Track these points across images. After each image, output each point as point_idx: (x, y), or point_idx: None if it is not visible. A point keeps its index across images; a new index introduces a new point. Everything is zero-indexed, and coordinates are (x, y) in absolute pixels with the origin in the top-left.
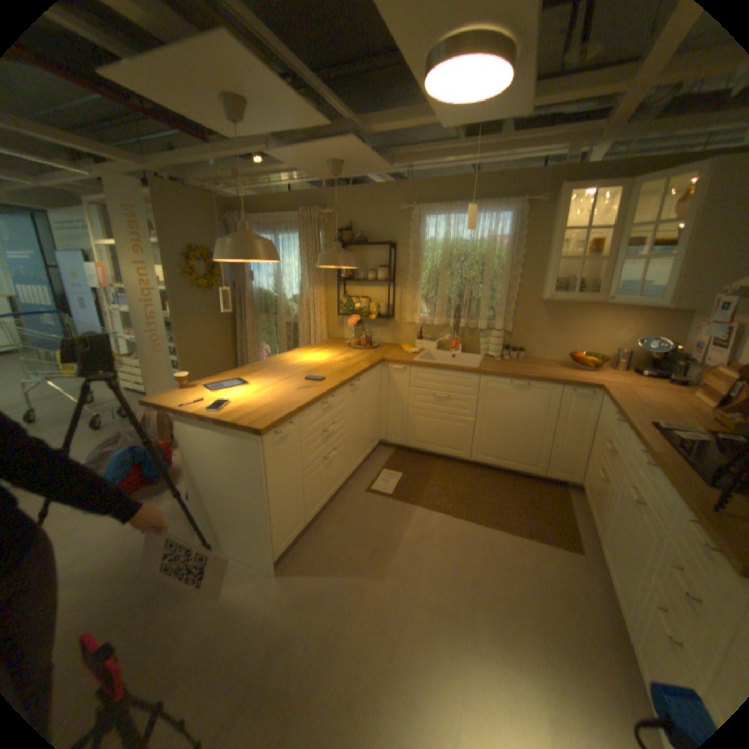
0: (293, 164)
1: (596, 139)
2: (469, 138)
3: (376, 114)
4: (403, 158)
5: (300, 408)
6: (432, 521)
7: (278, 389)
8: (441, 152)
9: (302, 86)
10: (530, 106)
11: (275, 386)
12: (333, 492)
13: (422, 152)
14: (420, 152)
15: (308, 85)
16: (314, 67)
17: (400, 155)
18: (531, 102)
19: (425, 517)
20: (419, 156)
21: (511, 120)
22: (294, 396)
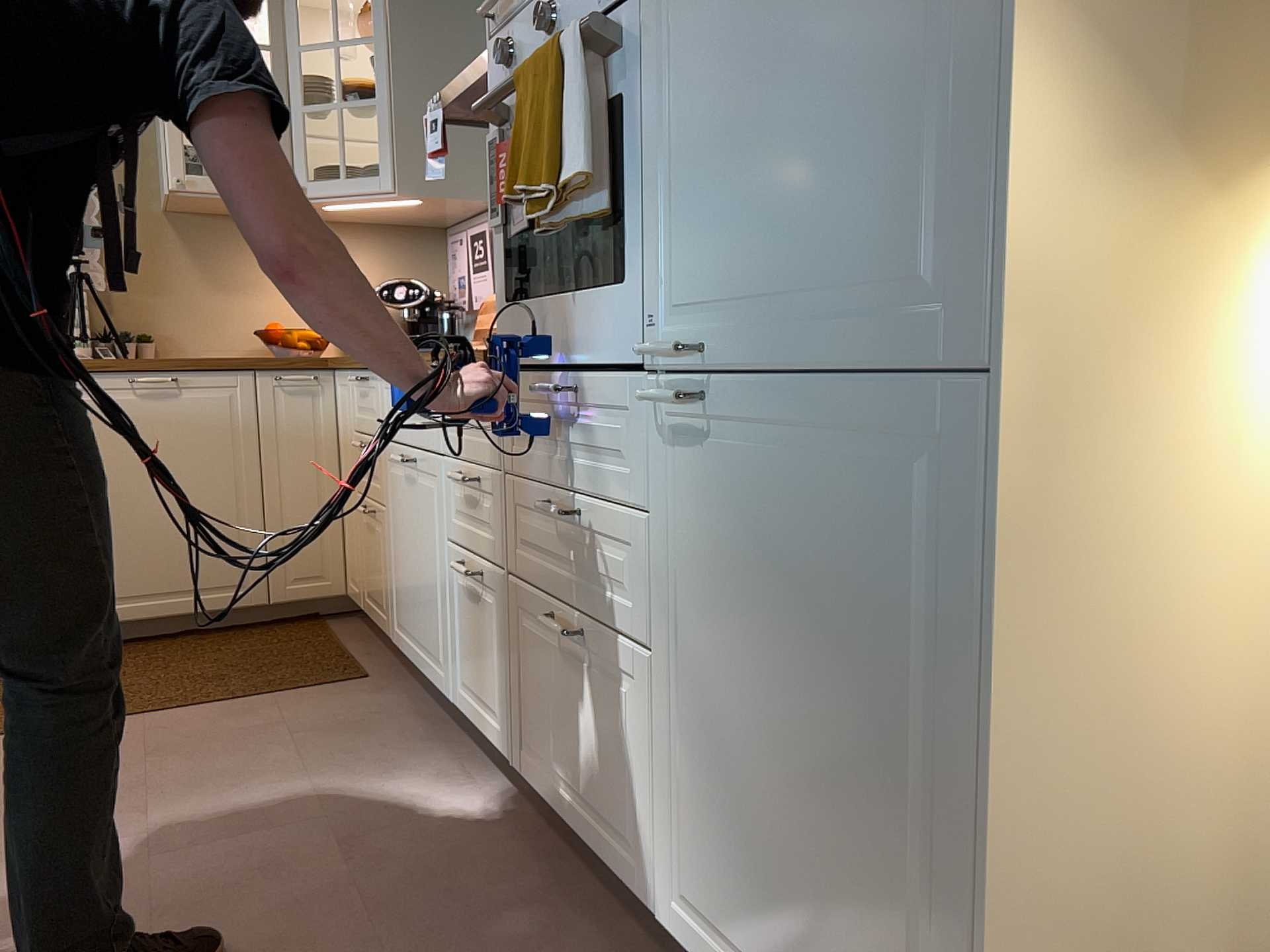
0: None
1: None
2: None
3: None
4: None
5: None
6: None
7: None
8: None
9: None
10: None
11: None
12: None
13: None
14: None
15: None
16: None
17: None
18: None
19: None
20: None
21: None
22: None
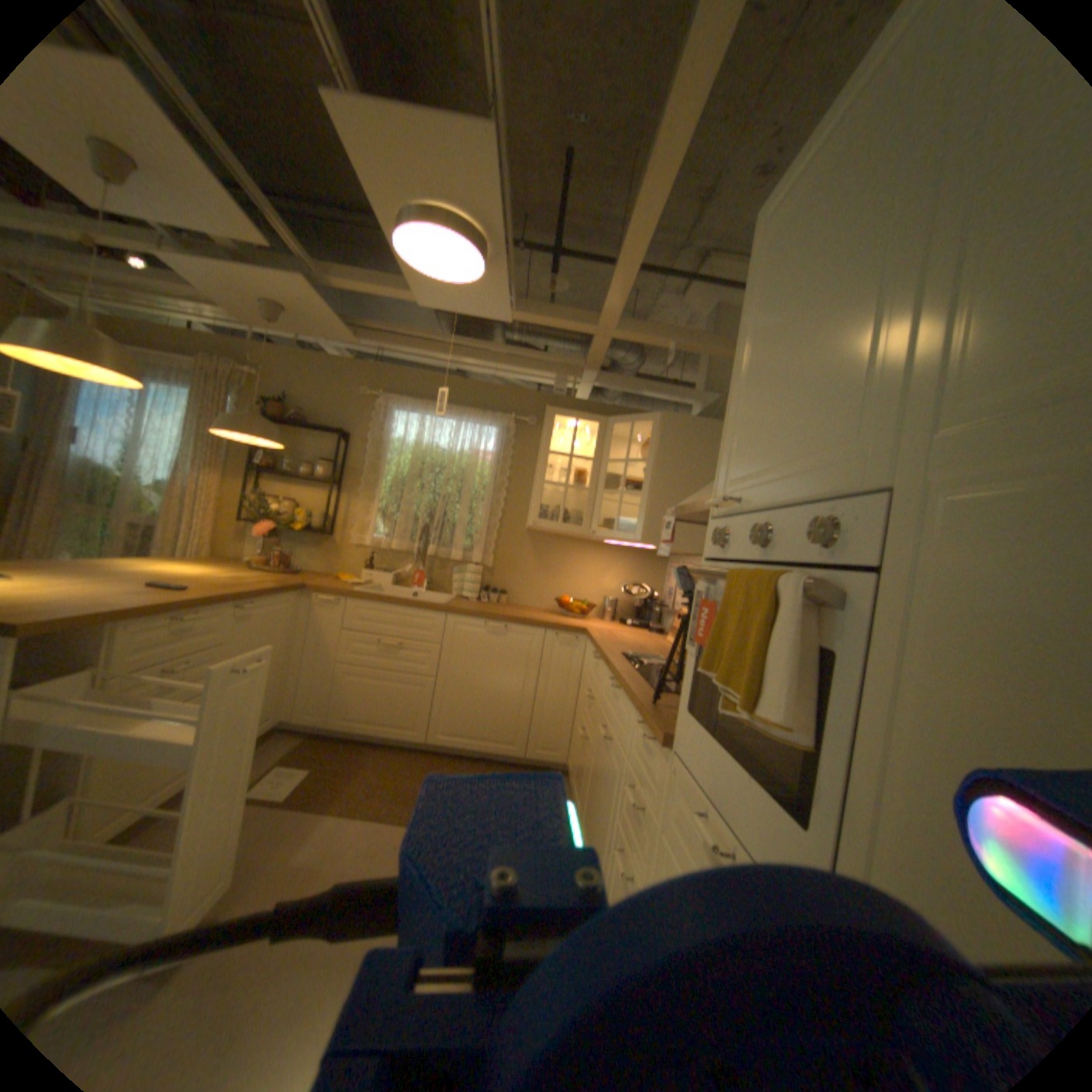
0: (202, 292)
1: (577, 378)
2: (455, 341)
3: (338, 268)
4: (372, 336)
5: (123, 614)
6: (347, 834)
7: (82, 591)
8: (421, 345)
9: (238, 202)
10: (508, 314)
11: (74, 587)
12: (158, 800)
13: (398, 337)
14: (394, 337)
15: (248, 205)
16: (260, 189)
17: (369, 332)
18: (508, 310)
19: (336, 830)
20: (392, 340)
21: (500, 339)
22: (114, 600)
